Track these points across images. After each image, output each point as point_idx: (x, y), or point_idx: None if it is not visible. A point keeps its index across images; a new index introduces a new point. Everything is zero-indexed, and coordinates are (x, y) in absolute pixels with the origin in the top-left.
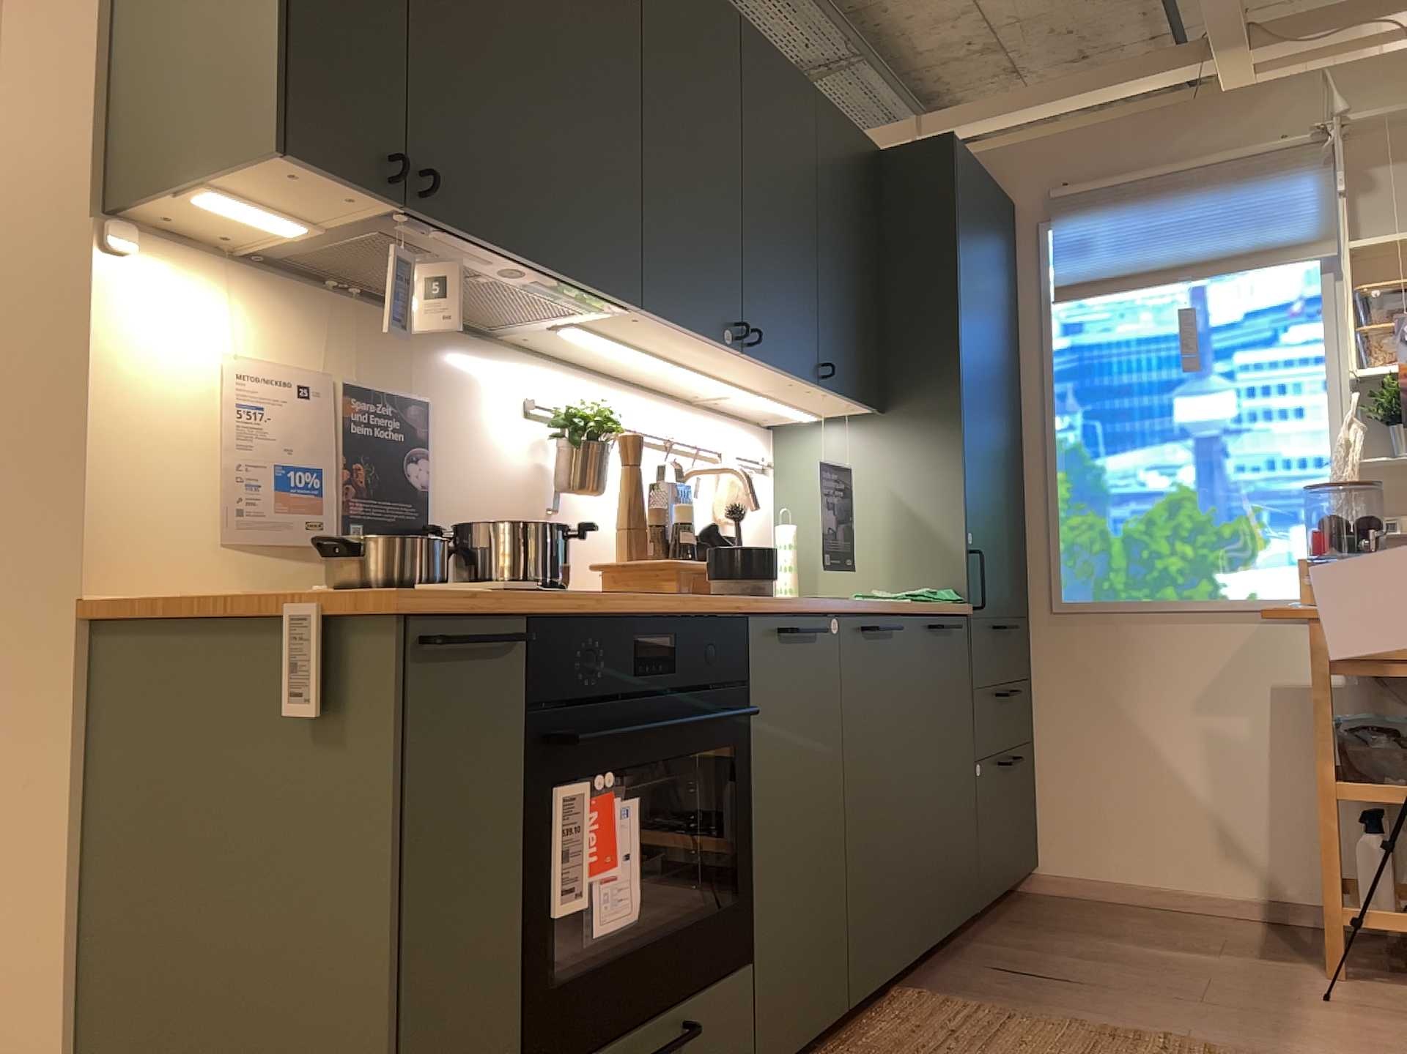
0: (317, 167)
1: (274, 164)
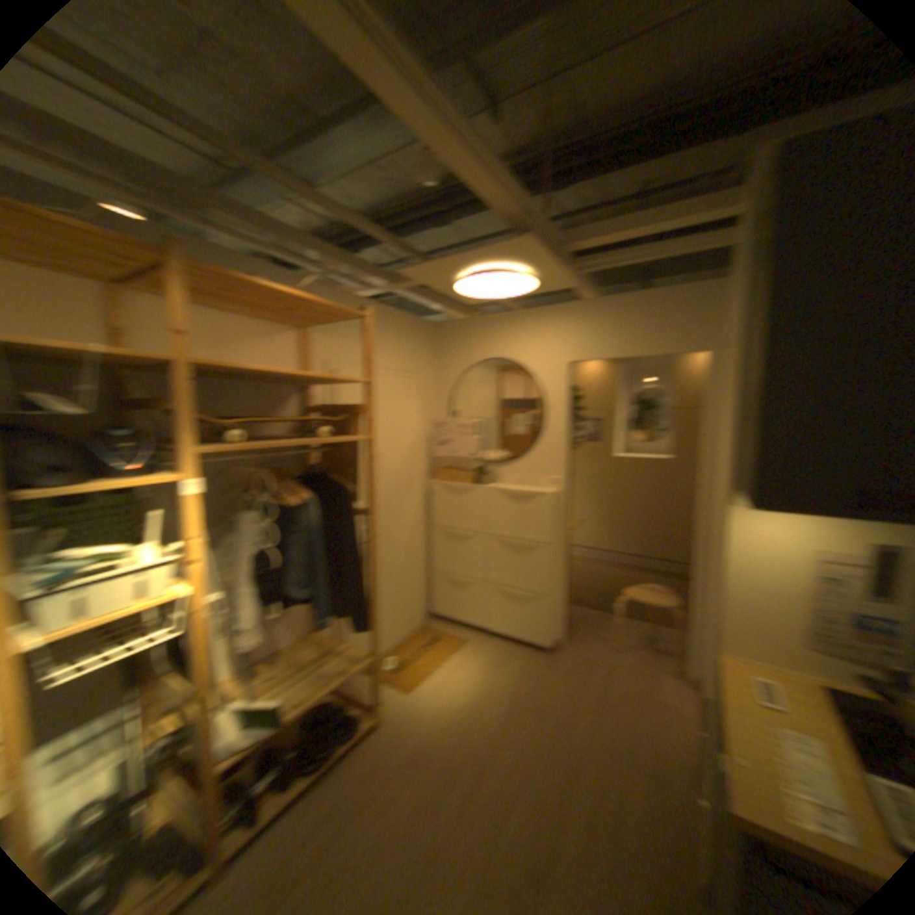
0: (790, 508)
1: (762, 507)
